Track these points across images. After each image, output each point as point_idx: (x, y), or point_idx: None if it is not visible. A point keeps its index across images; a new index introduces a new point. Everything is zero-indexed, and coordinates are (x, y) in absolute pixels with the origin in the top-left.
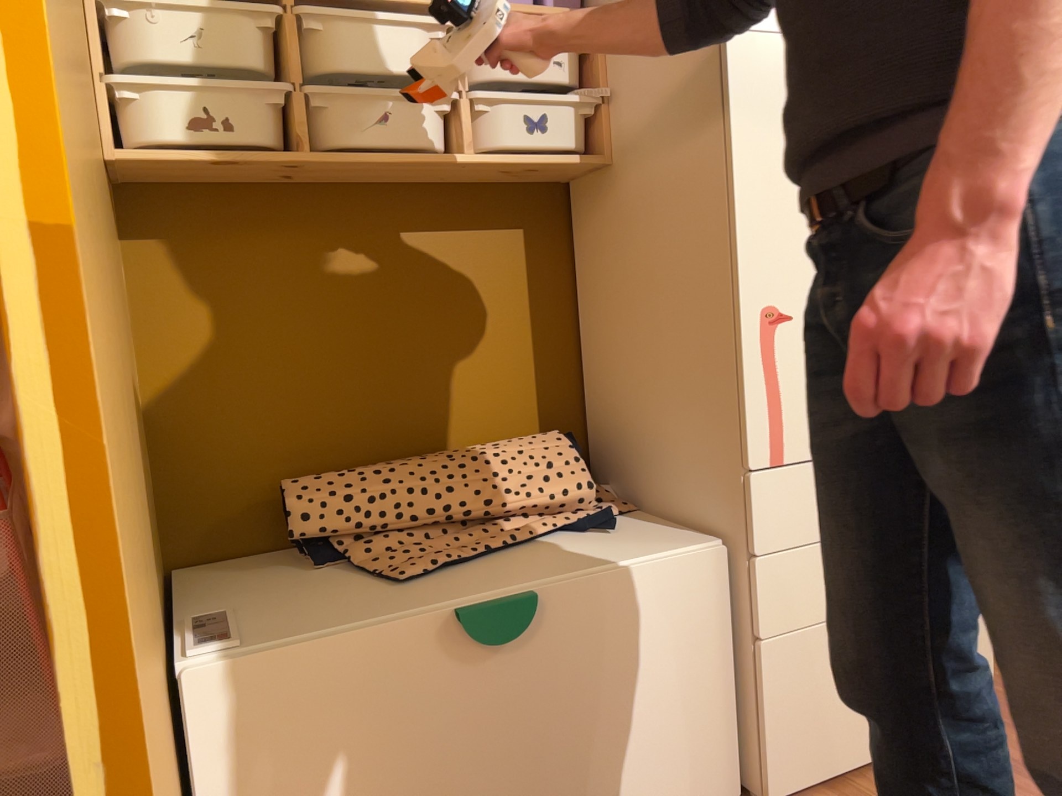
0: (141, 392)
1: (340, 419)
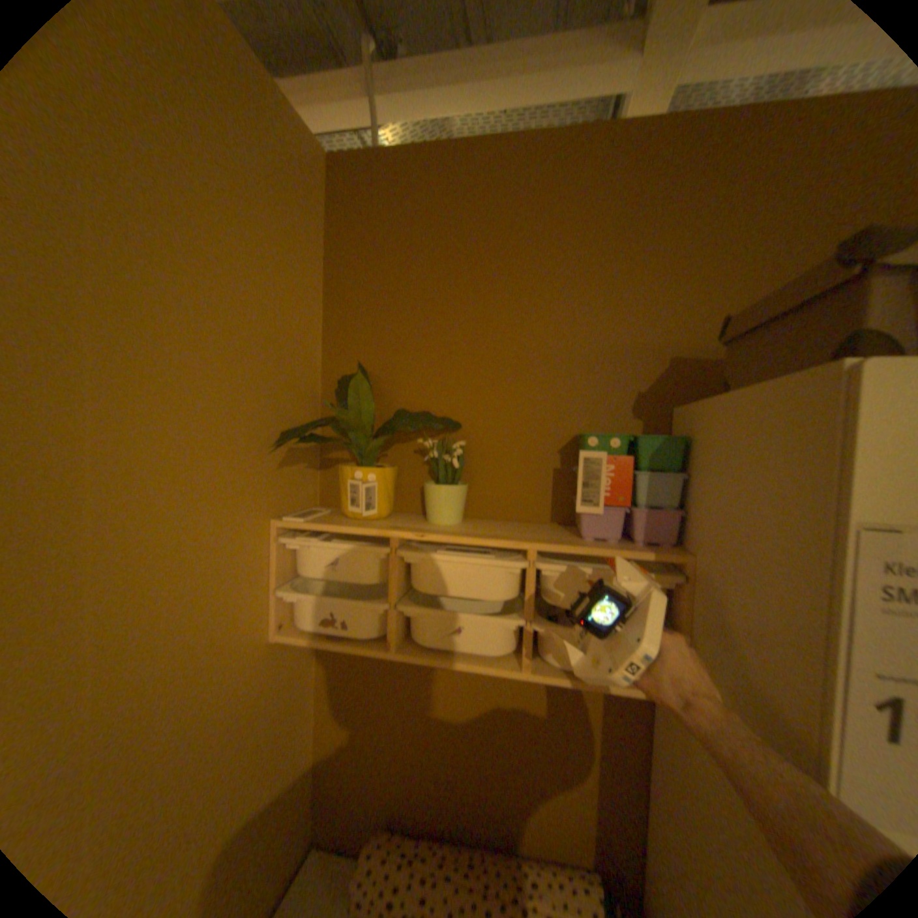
0: (310, 736)
1: (429, 788)
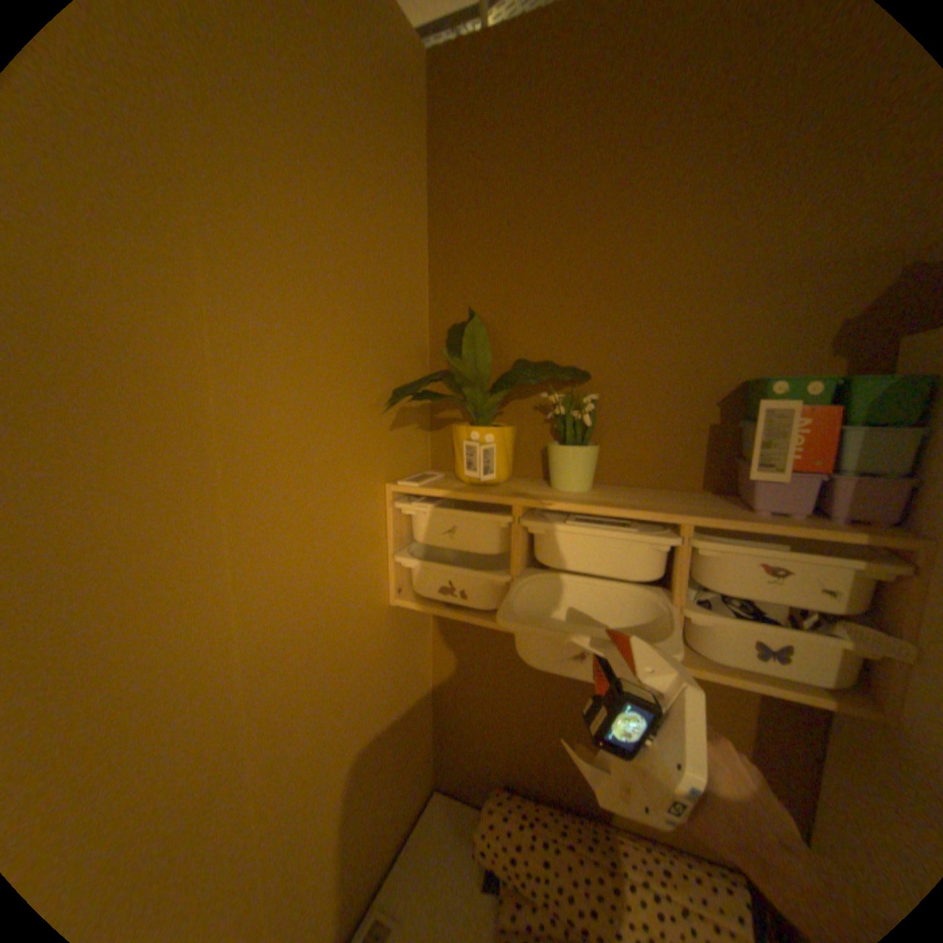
0: (429, 693)
1: (549, 758)
